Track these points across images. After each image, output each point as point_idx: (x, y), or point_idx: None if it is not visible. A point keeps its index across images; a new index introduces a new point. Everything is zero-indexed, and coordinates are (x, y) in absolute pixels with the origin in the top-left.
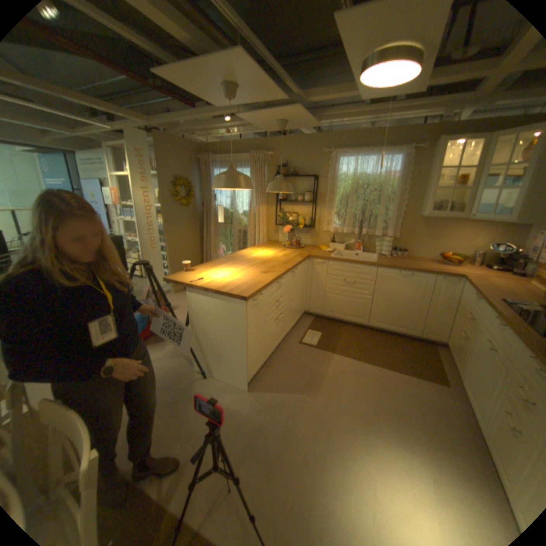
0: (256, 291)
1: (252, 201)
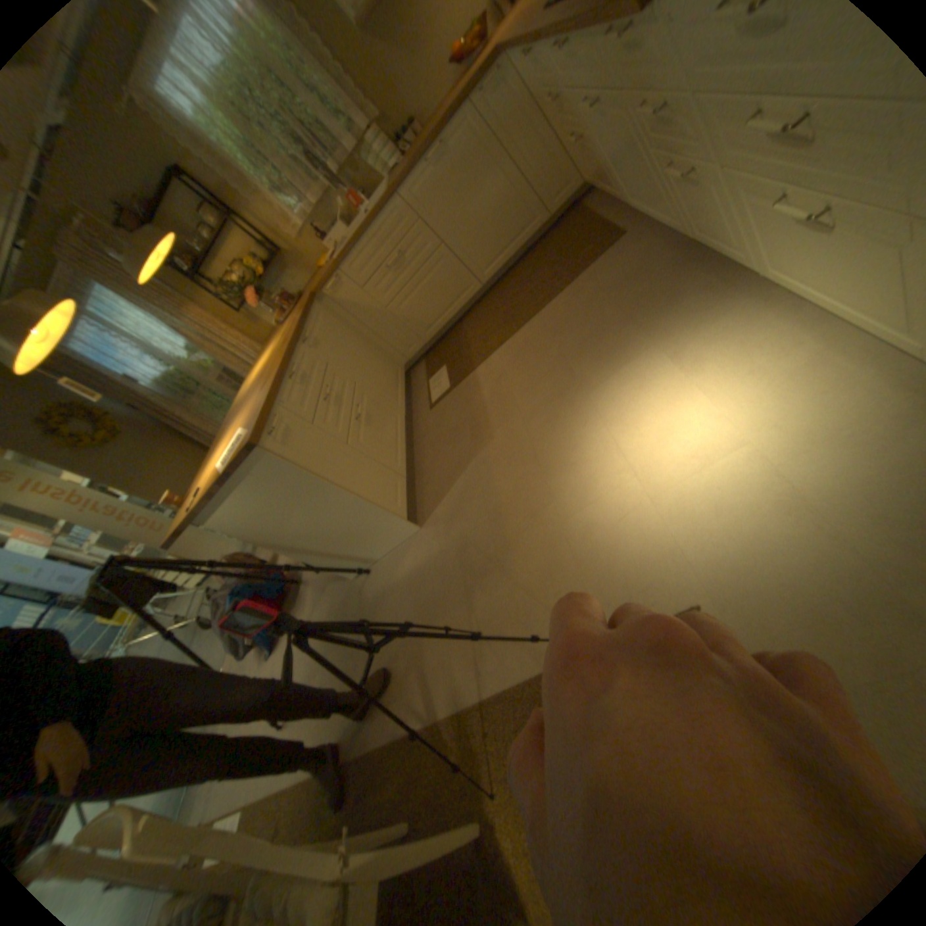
0: (261, 417)
1: (167, 319)
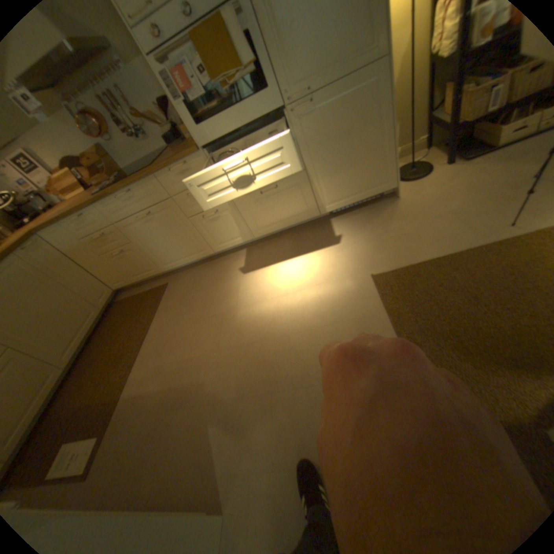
0: None
1: None
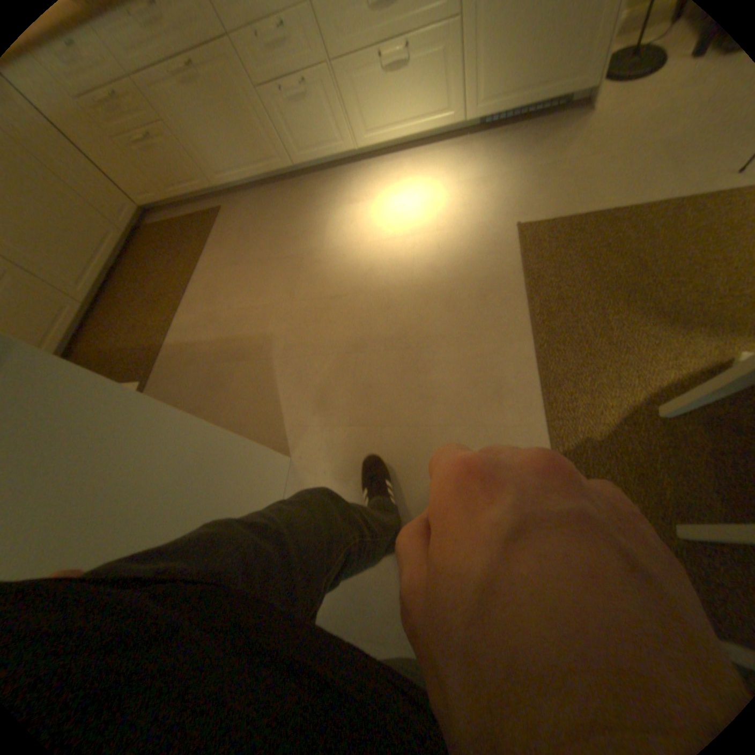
0: None
1: None
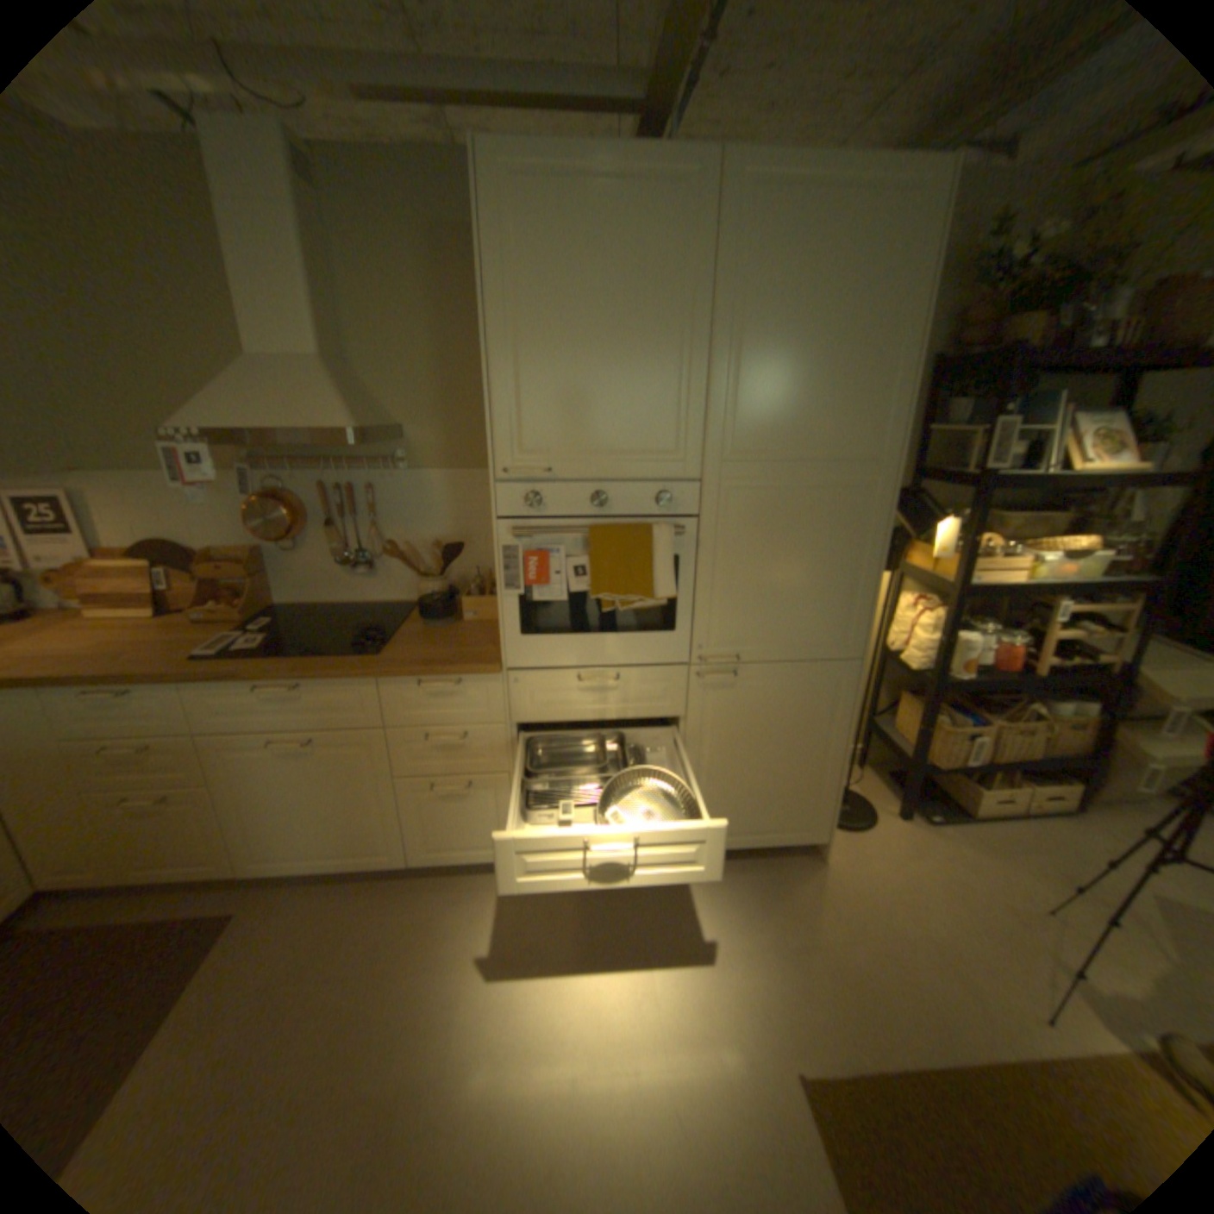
0: None
1: None
